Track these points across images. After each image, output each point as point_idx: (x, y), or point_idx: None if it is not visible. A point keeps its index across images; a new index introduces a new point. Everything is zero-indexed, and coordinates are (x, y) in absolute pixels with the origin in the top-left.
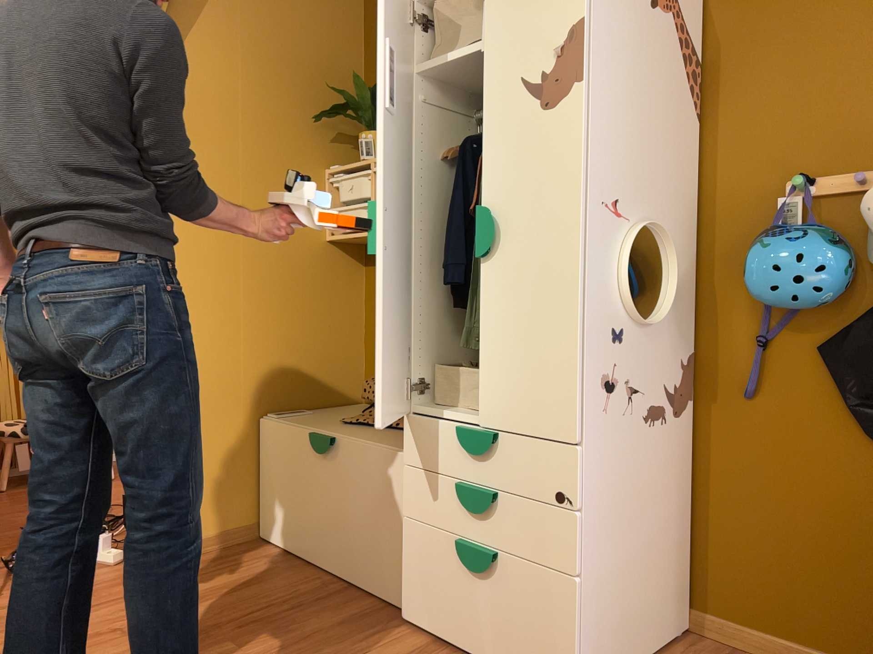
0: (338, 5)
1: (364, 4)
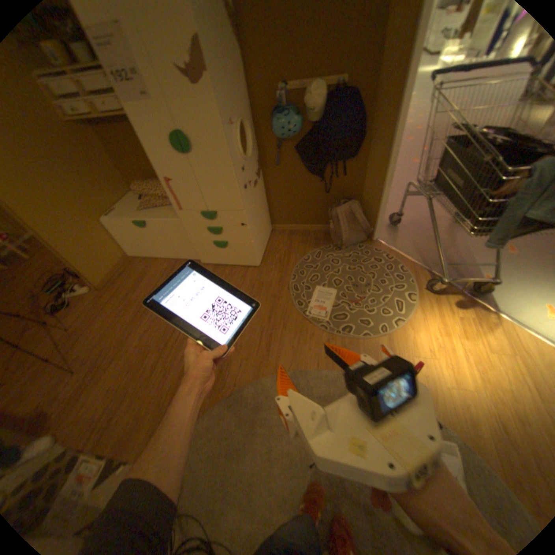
0: None
1: None
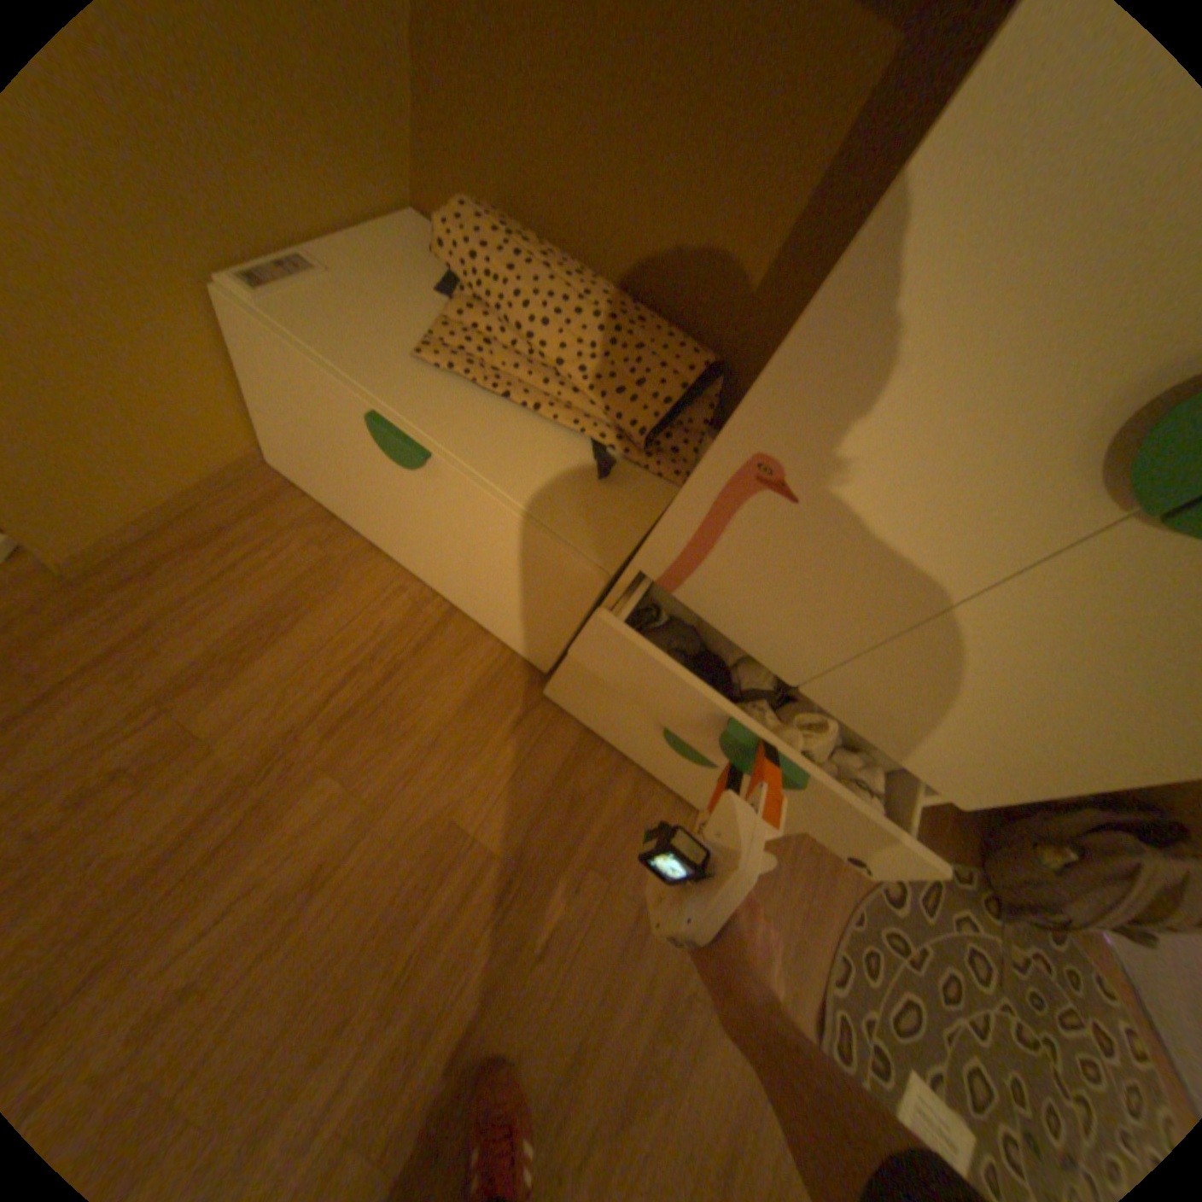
0: None
1: None
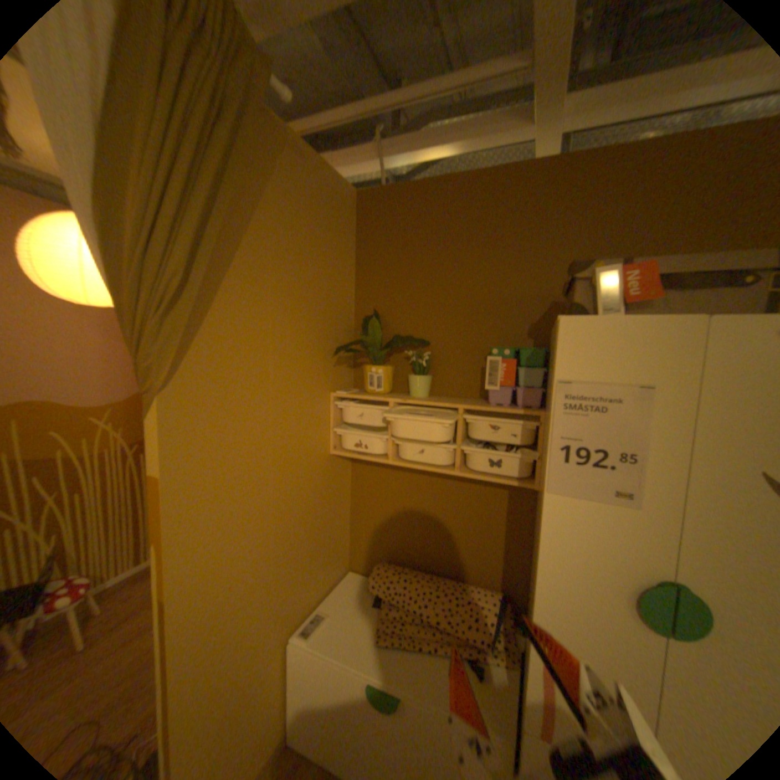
0: (340, 239)
1: (355, 238)
